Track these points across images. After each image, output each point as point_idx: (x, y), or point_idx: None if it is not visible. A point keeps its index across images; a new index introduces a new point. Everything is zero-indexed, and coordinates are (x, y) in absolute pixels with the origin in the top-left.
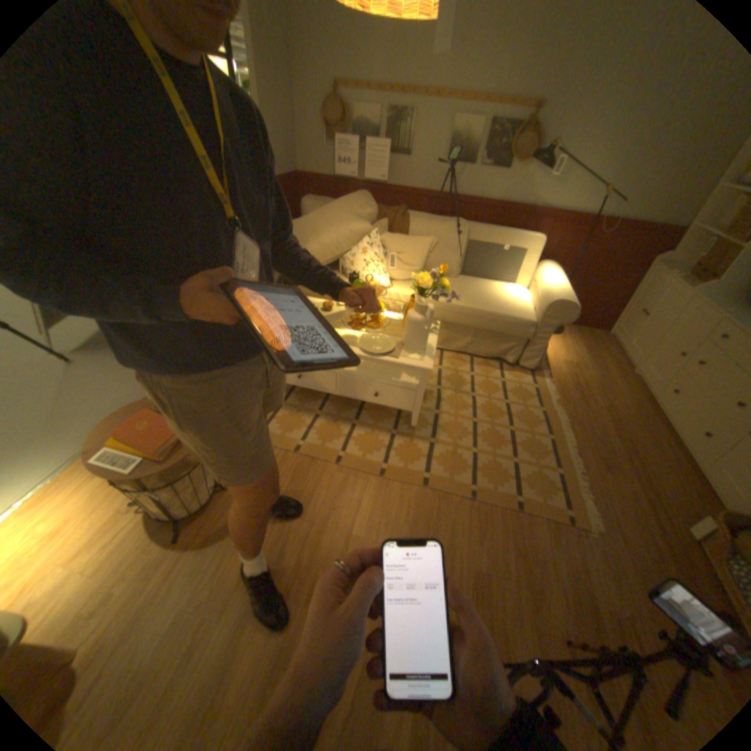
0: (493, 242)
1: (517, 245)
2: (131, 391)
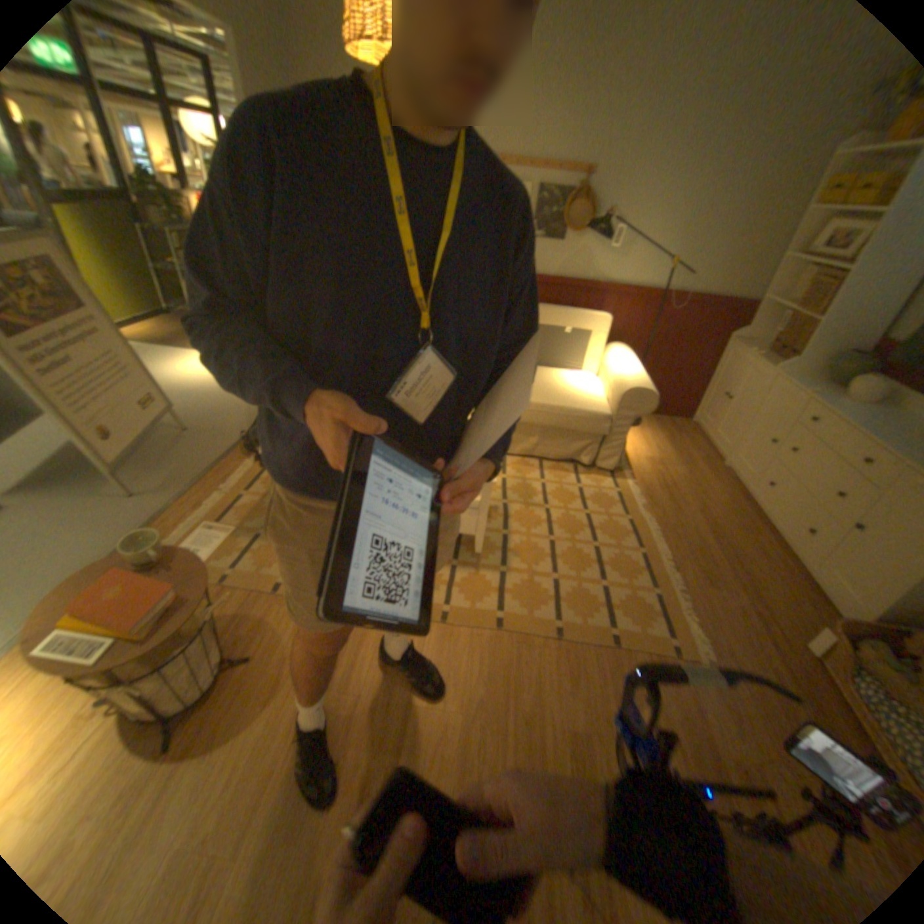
0: (553, 324)
1: (581, 326)
2: (95, 540)
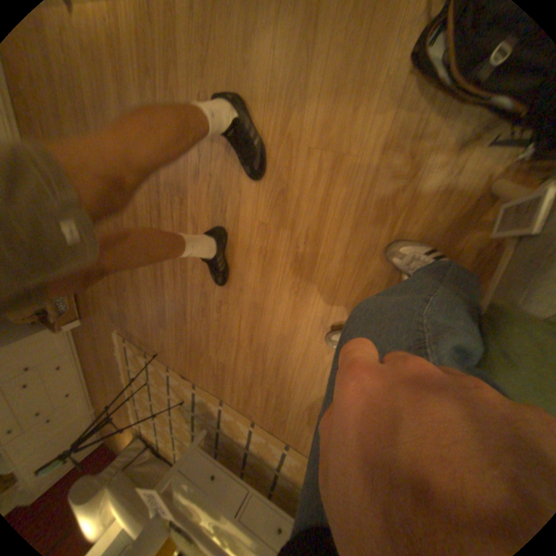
0: None
1: None
2: None
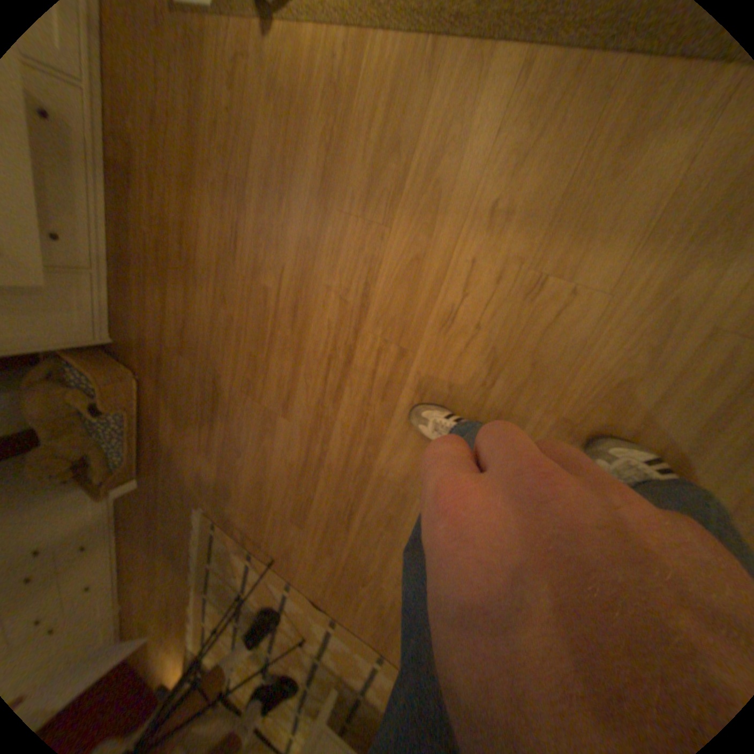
0: None
1: None
2: None
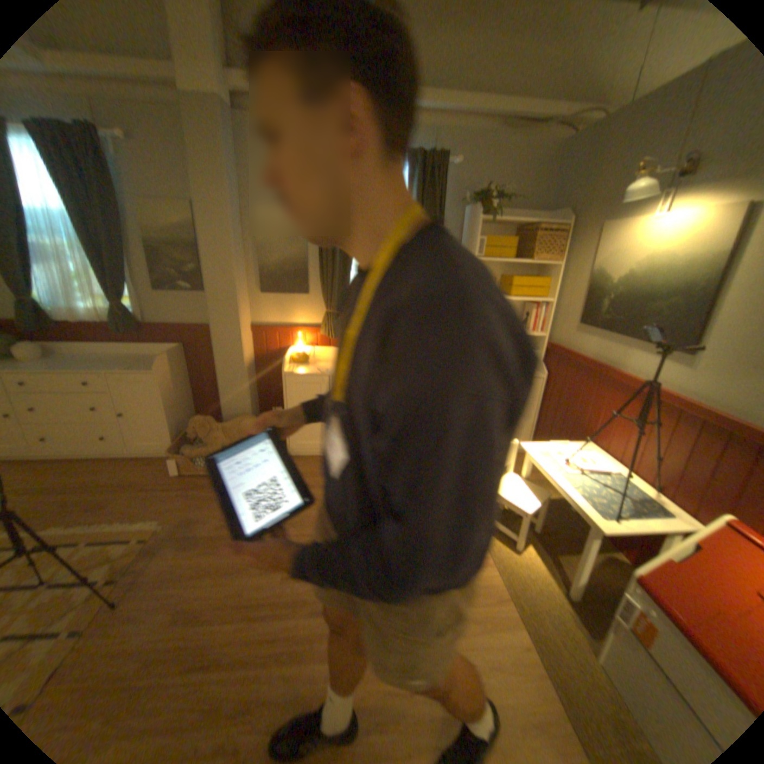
0: None
1: None
2: None
